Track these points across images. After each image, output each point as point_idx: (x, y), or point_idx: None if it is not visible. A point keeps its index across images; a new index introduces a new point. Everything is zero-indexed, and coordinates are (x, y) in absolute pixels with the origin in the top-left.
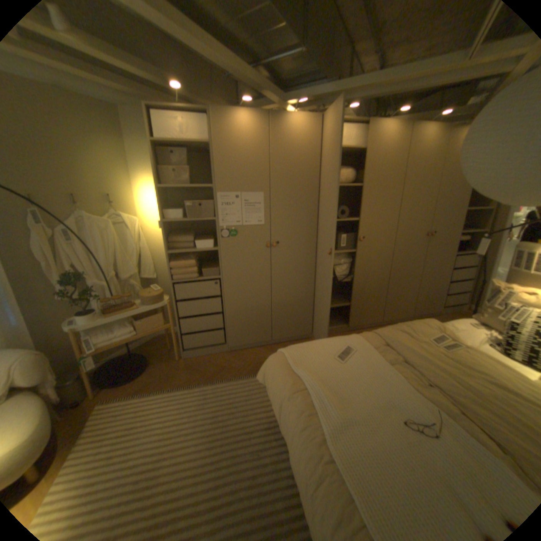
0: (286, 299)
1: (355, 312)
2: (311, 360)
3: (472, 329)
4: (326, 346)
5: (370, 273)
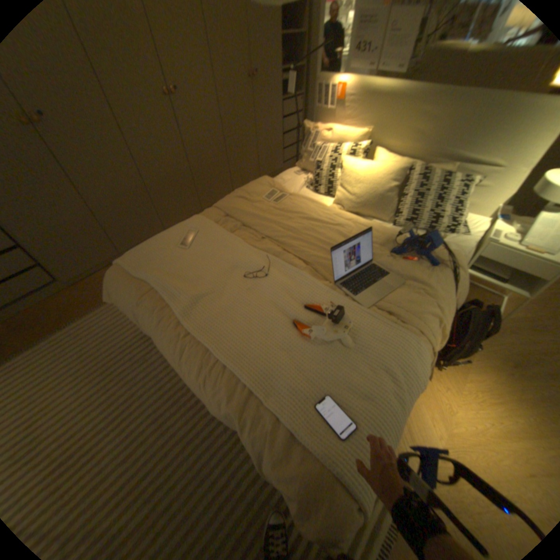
0: (107, 200)
1: (201, 192)
2: (152, 260)
3: (294, 178)
4: (165, 239)
5: (201, 140)
